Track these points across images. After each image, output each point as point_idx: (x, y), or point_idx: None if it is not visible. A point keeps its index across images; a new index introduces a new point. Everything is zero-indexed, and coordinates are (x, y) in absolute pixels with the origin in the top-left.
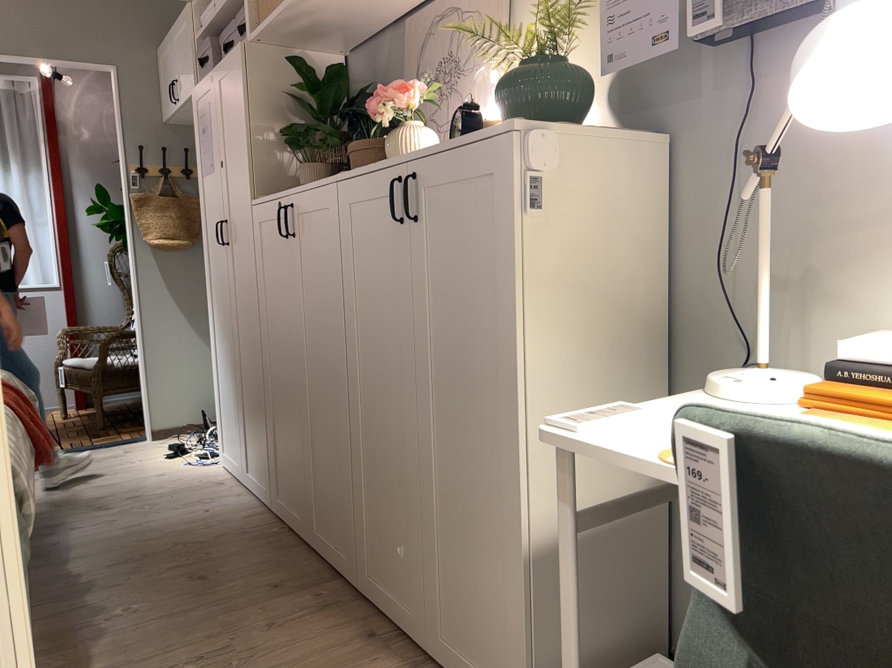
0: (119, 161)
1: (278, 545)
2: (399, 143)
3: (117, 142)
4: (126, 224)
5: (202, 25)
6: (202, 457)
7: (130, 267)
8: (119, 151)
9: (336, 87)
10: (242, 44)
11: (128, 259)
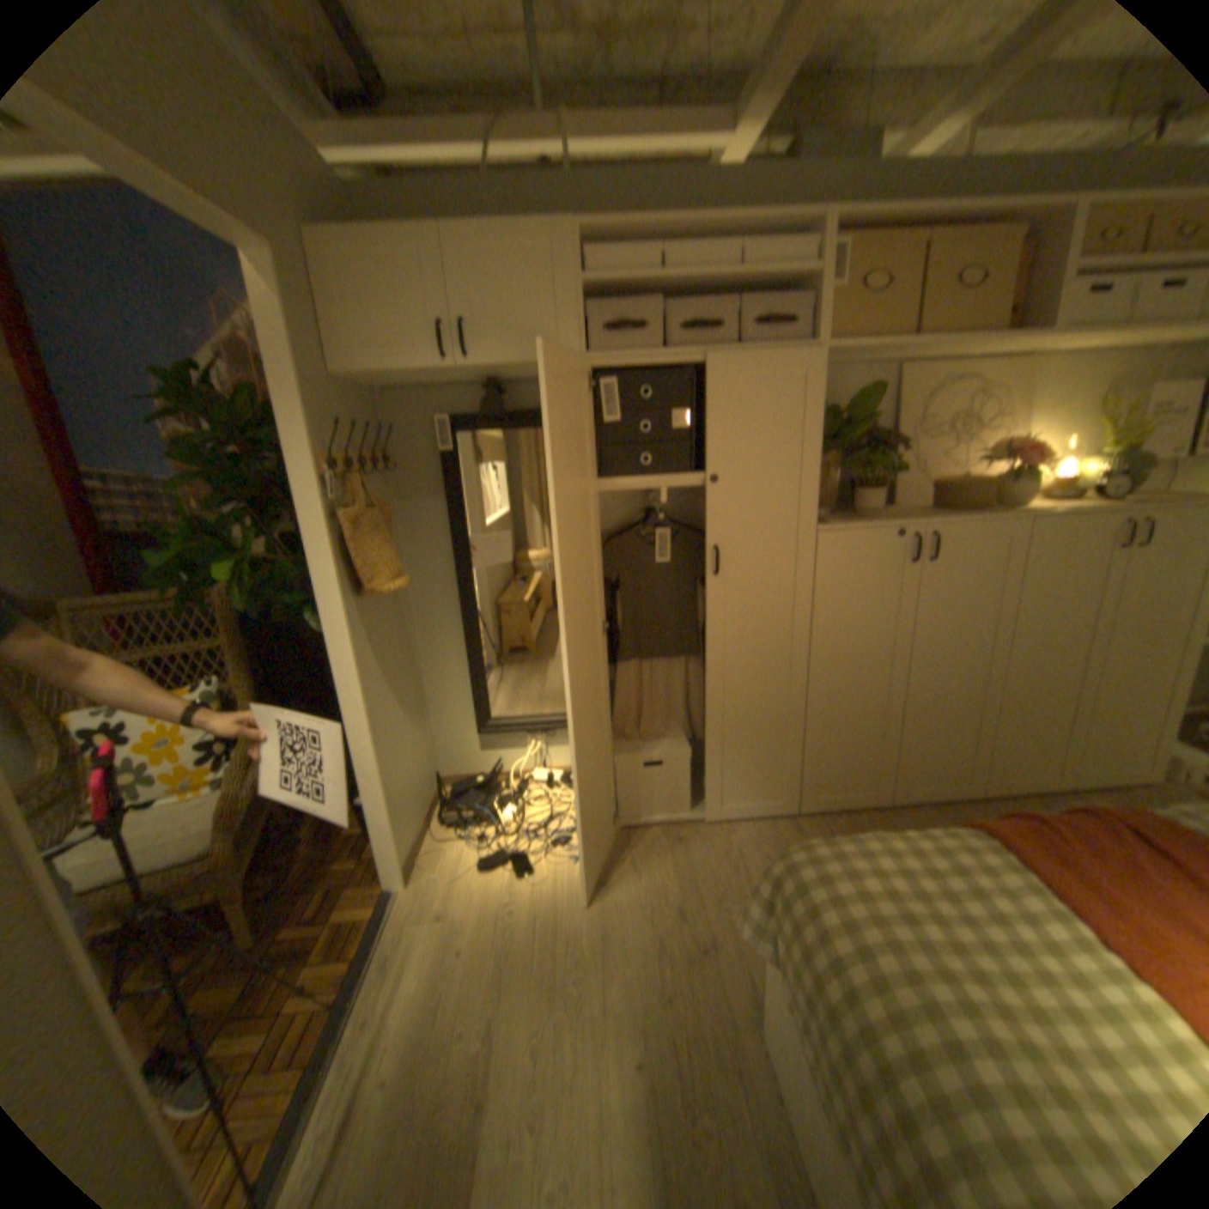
0: (286, 444)
1: (877, 824)
2: (1039, 486)
3: (277, 407)
4: (313, 565)
5: (587, 261)
6: (554, 844)
7: (330, 642)
8: (282, 426)
9: (876, 415)
10: (823, 350)
11: (327, 628)
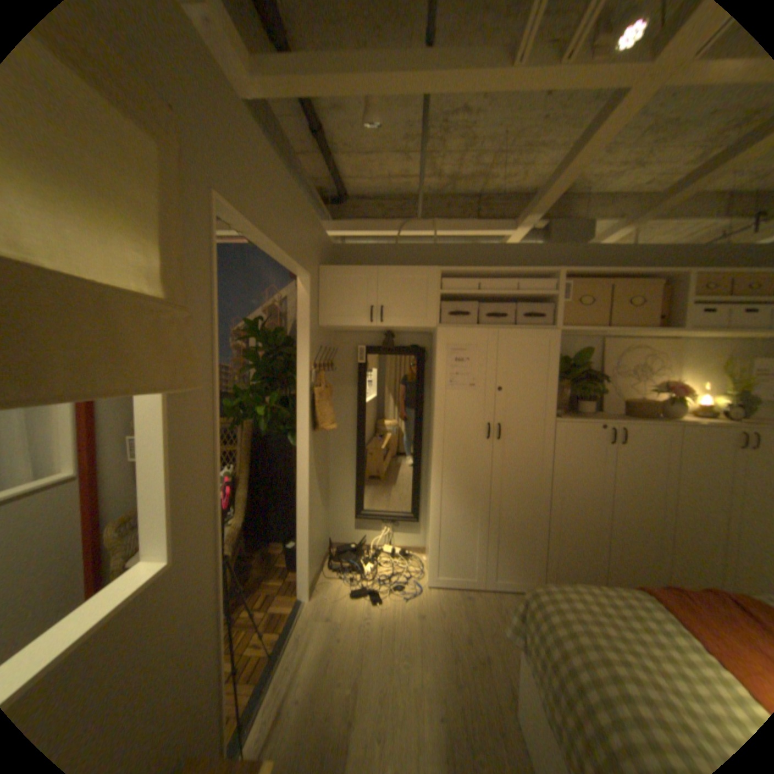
0: (298, 357)
1: None
2: (687, 409)
3: (298, 340)
4: (298, 413)
5: (443, 285)
6: (394, 590)
7: (298, 452)
8: (298, 349)
9: (589, 364)
10: (558, 331)
11: (298, 445)
